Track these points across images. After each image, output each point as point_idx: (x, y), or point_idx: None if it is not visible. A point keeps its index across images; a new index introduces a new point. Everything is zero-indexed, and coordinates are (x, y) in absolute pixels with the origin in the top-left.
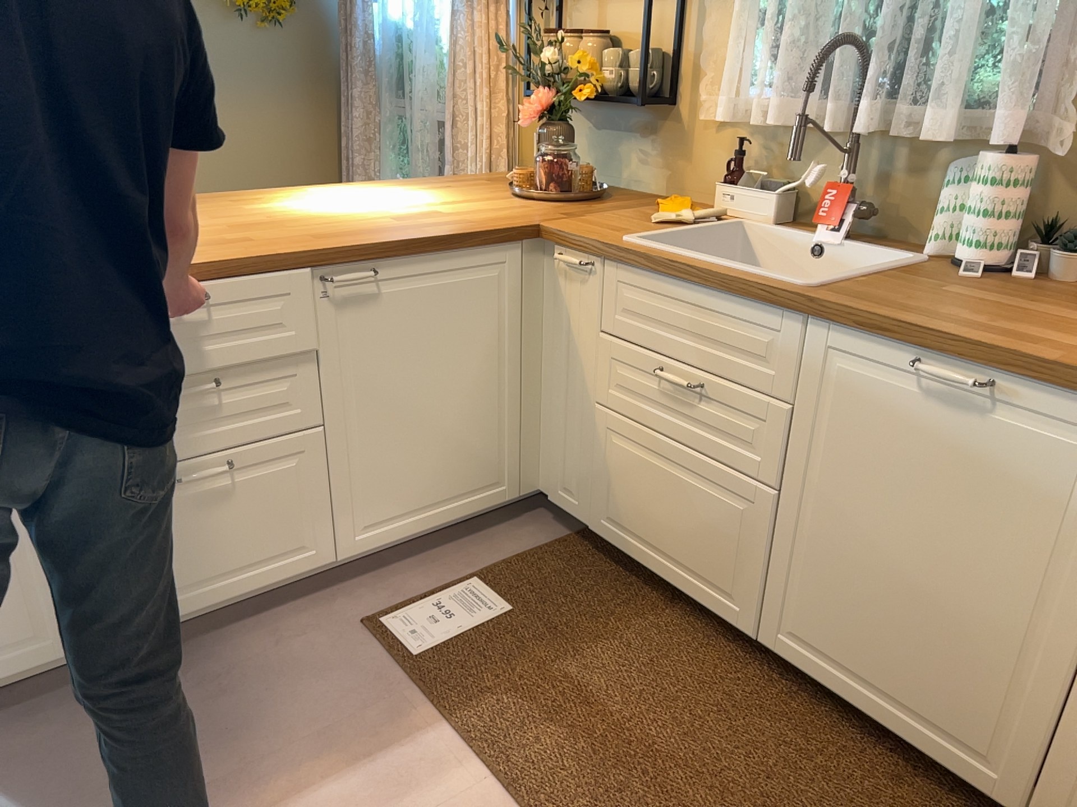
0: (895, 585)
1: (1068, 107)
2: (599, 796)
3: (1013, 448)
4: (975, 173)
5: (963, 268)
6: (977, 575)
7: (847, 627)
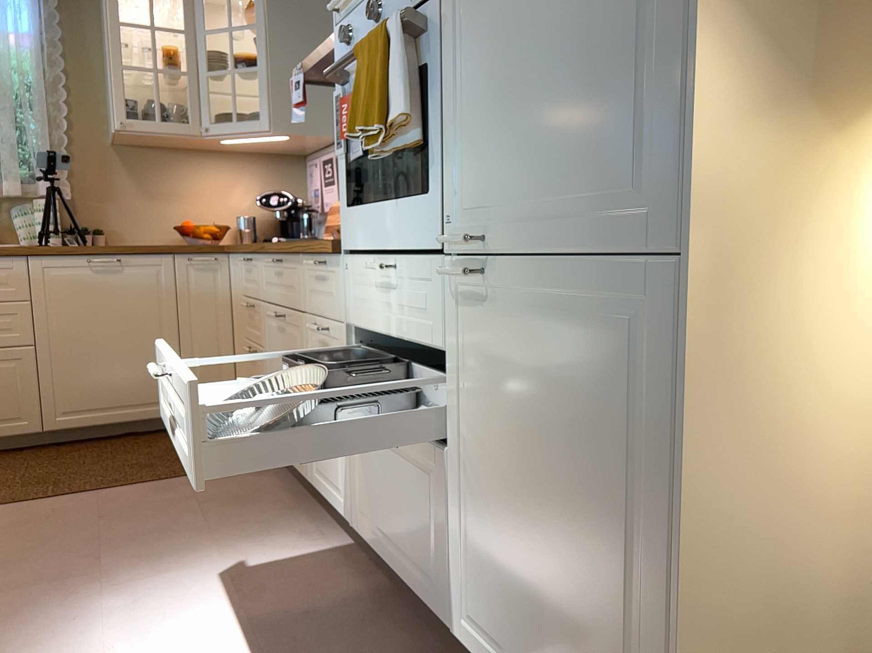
0: (107, 355)
1: (62, 180)
2: (51, 487)
3: (133, 279)
4: (29, 210)
5: (49, 245)
6: (137, 332)
7: (91, 389)
